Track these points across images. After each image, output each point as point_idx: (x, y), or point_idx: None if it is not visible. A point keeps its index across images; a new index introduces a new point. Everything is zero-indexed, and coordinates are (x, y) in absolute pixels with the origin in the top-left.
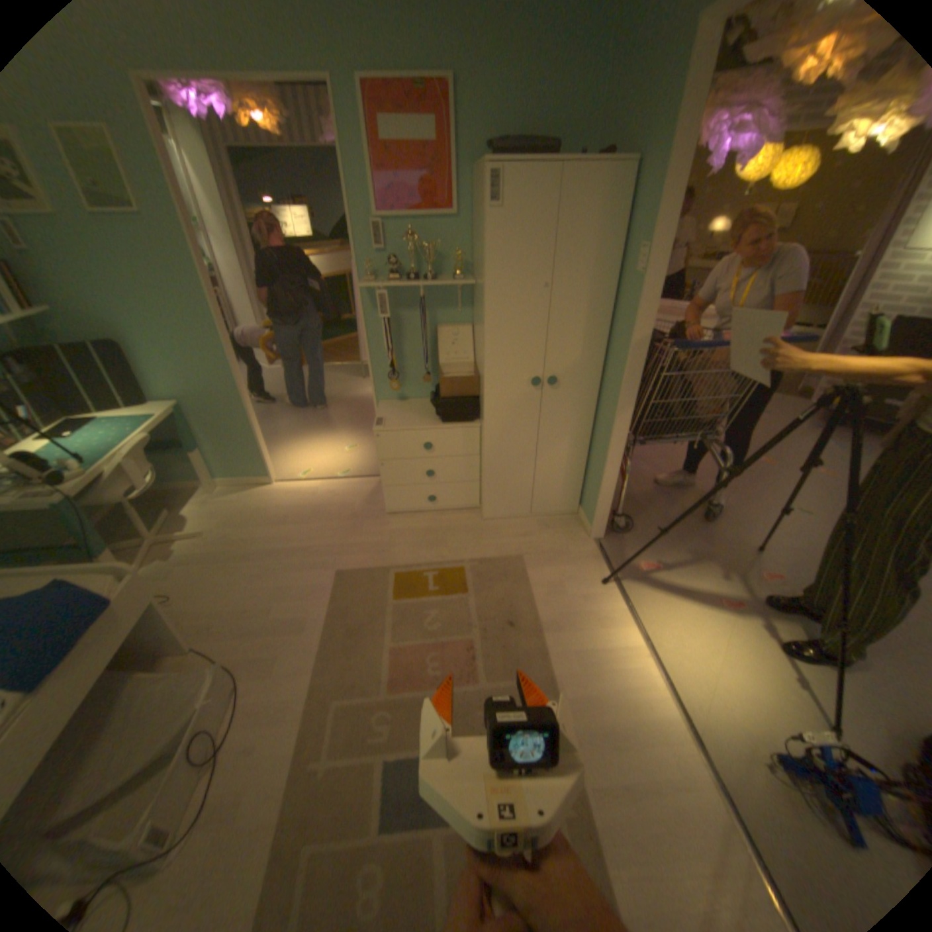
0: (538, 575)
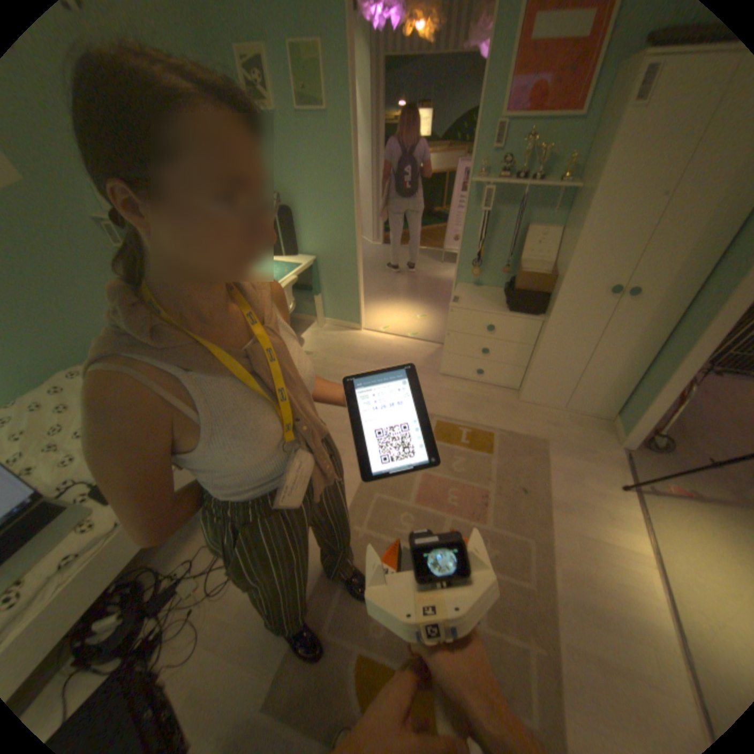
0: (560, 461)
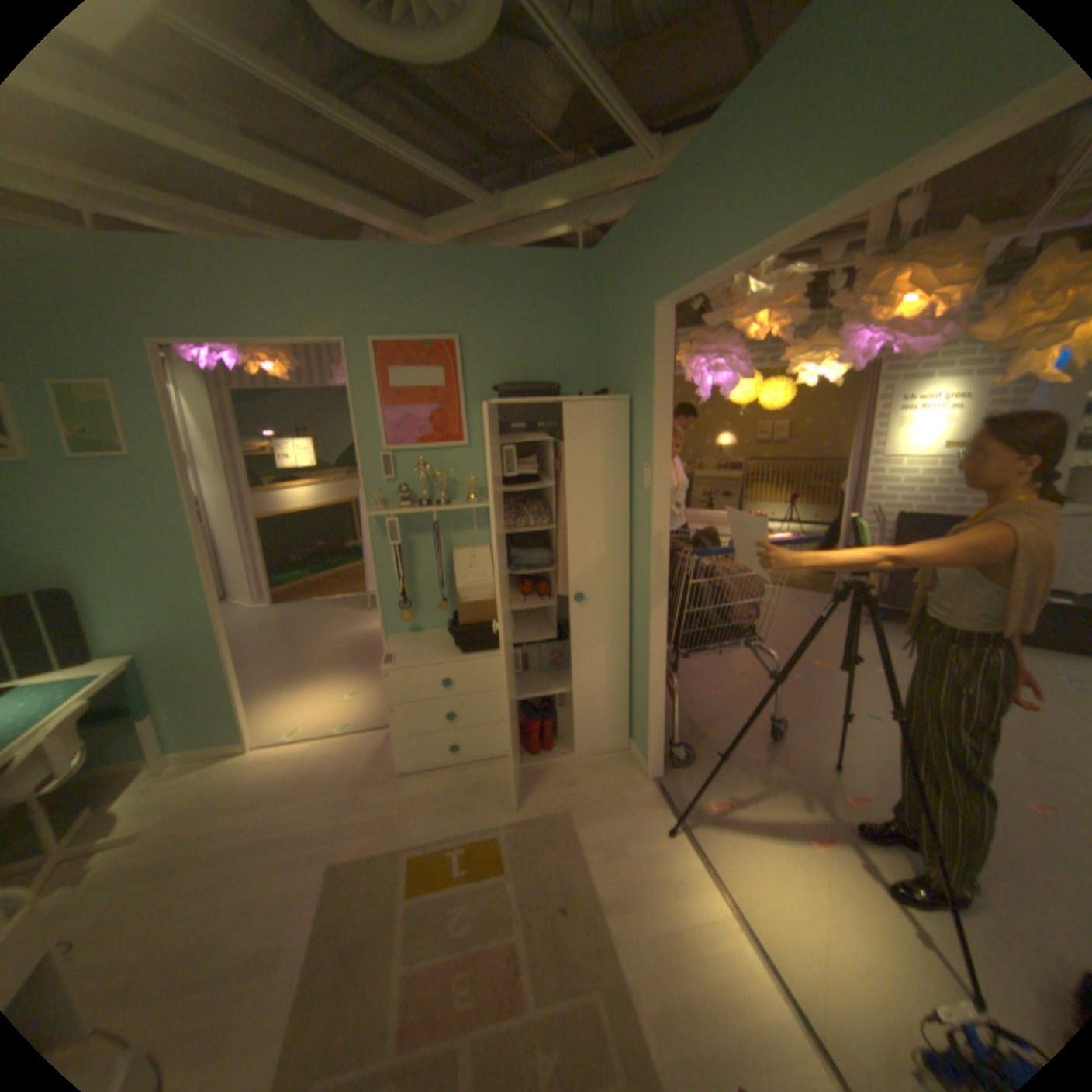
0: (592, 835)
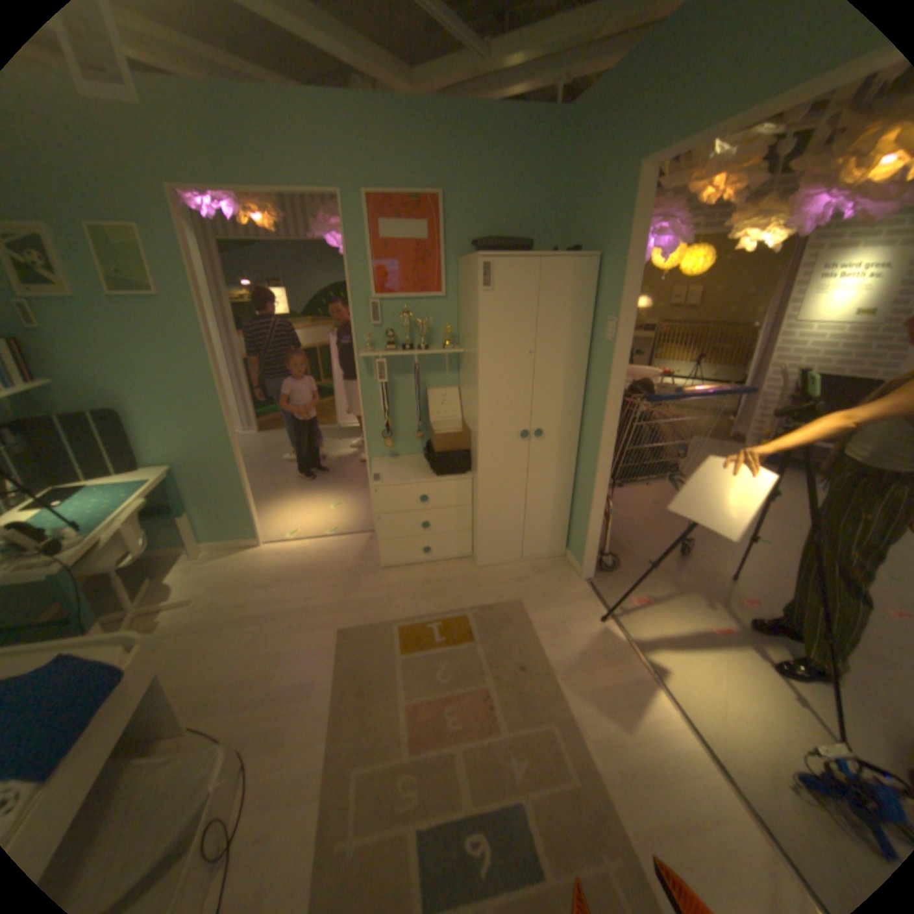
0: (540, 618)
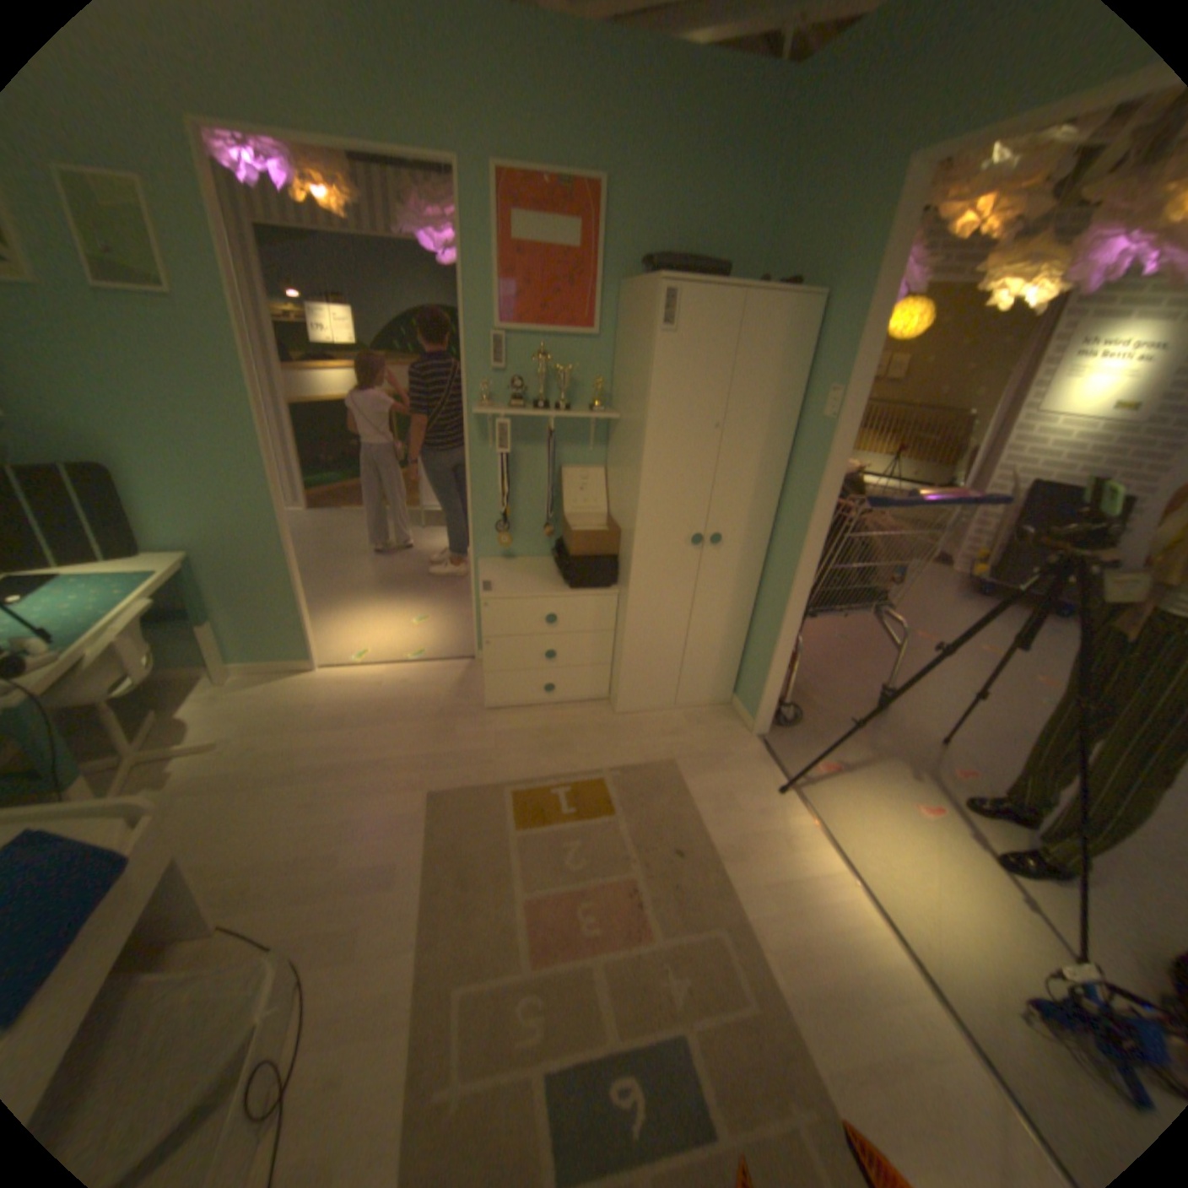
0: (700, 786)
